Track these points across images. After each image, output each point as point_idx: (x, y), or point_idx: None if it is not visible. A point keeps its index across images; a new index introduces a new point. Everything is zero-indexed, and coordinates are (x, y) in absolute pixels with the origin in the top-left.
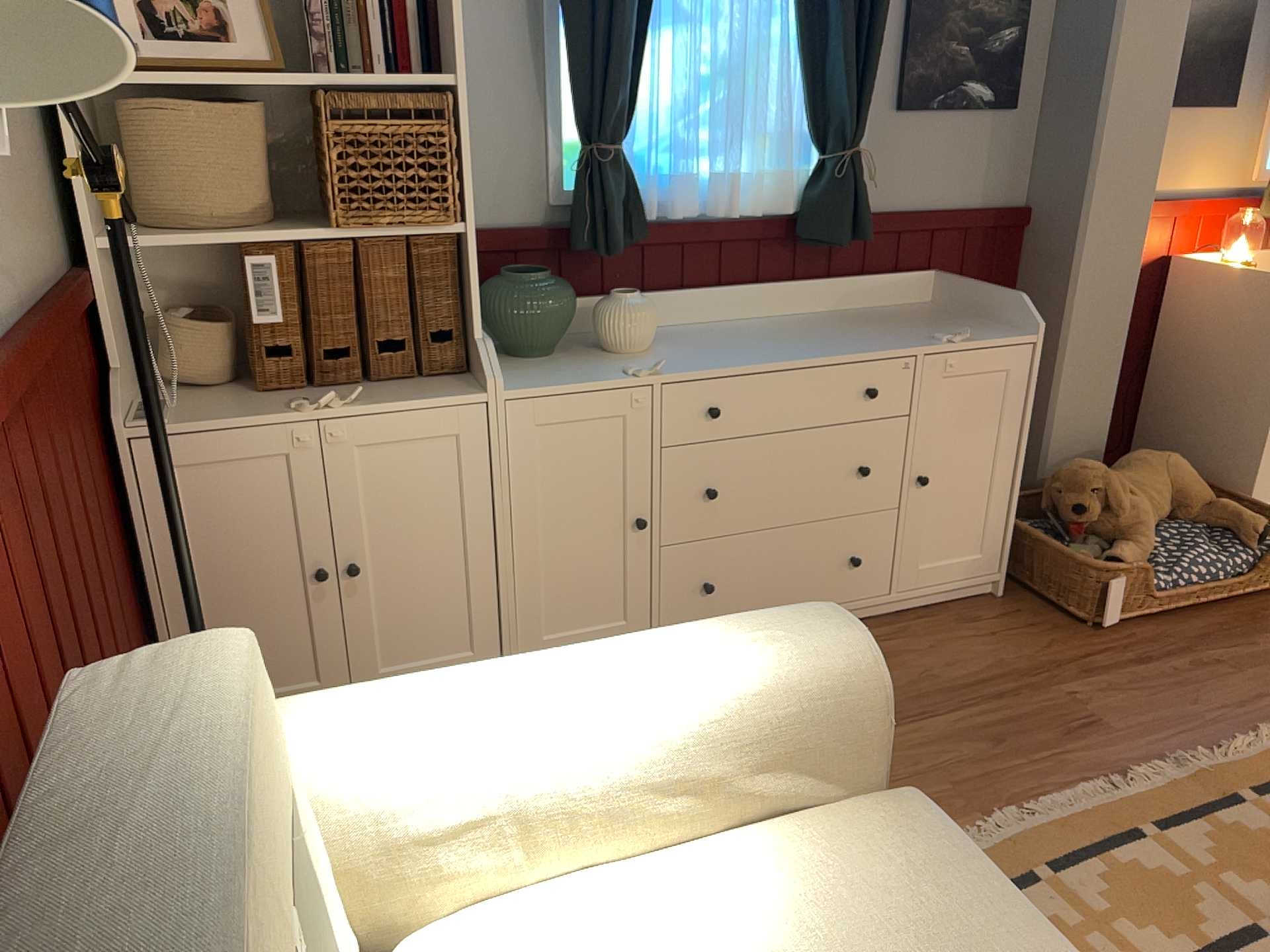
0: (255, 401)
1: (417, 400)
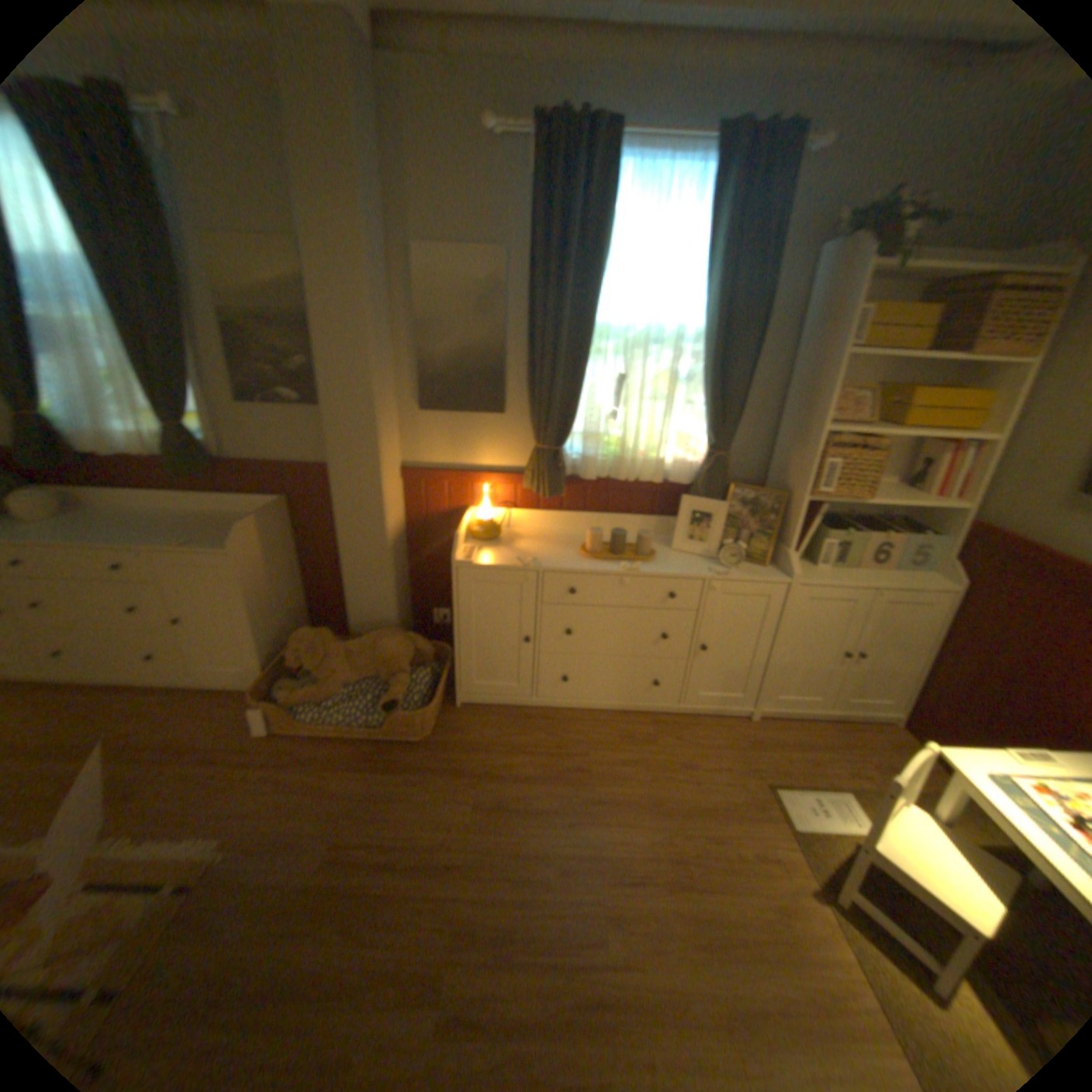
0: None
1: None
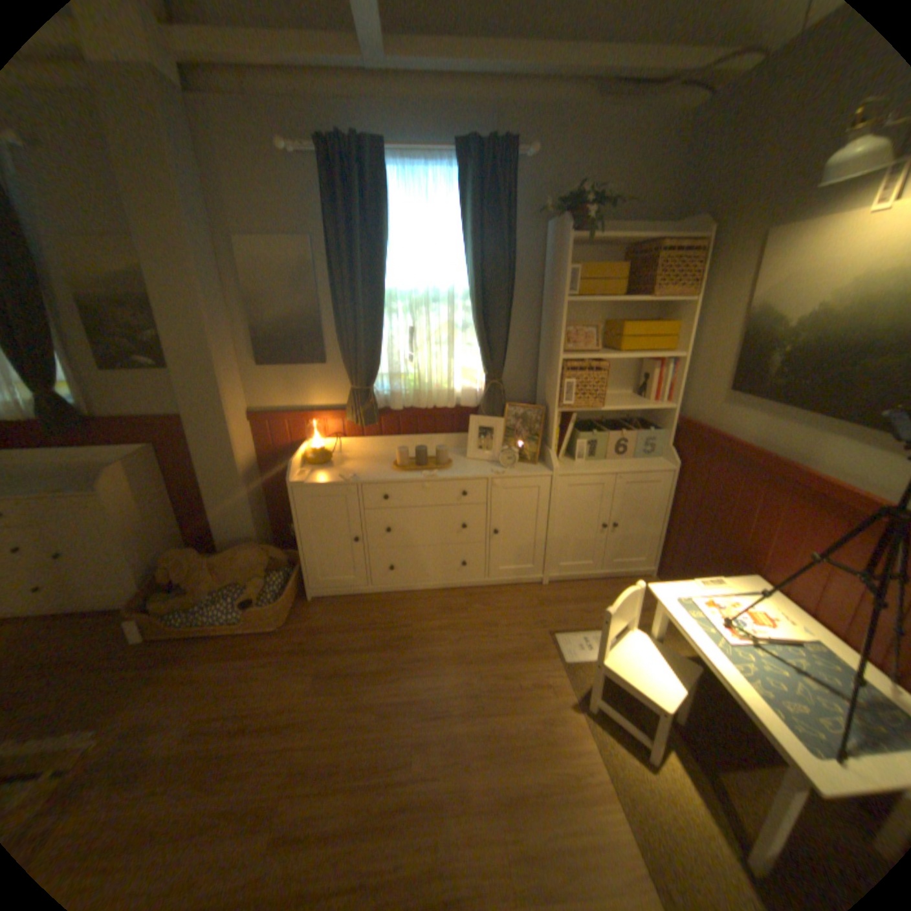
0: None
1: None
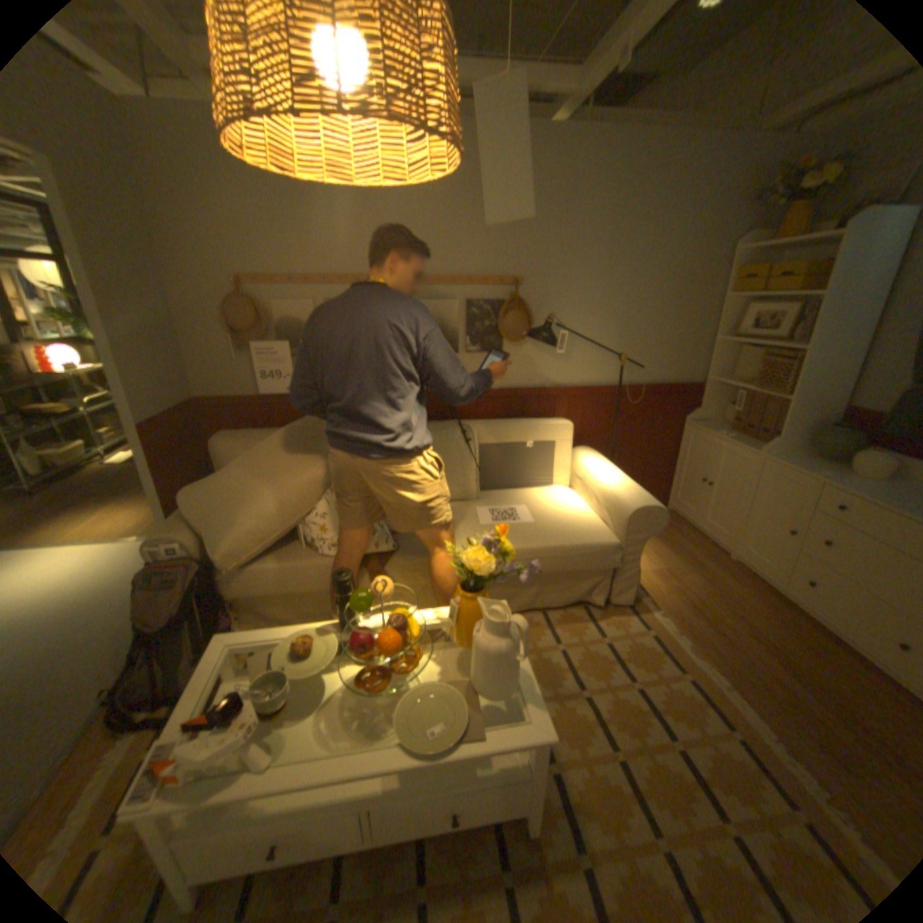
0: (723, 429)
1: (746, 445)
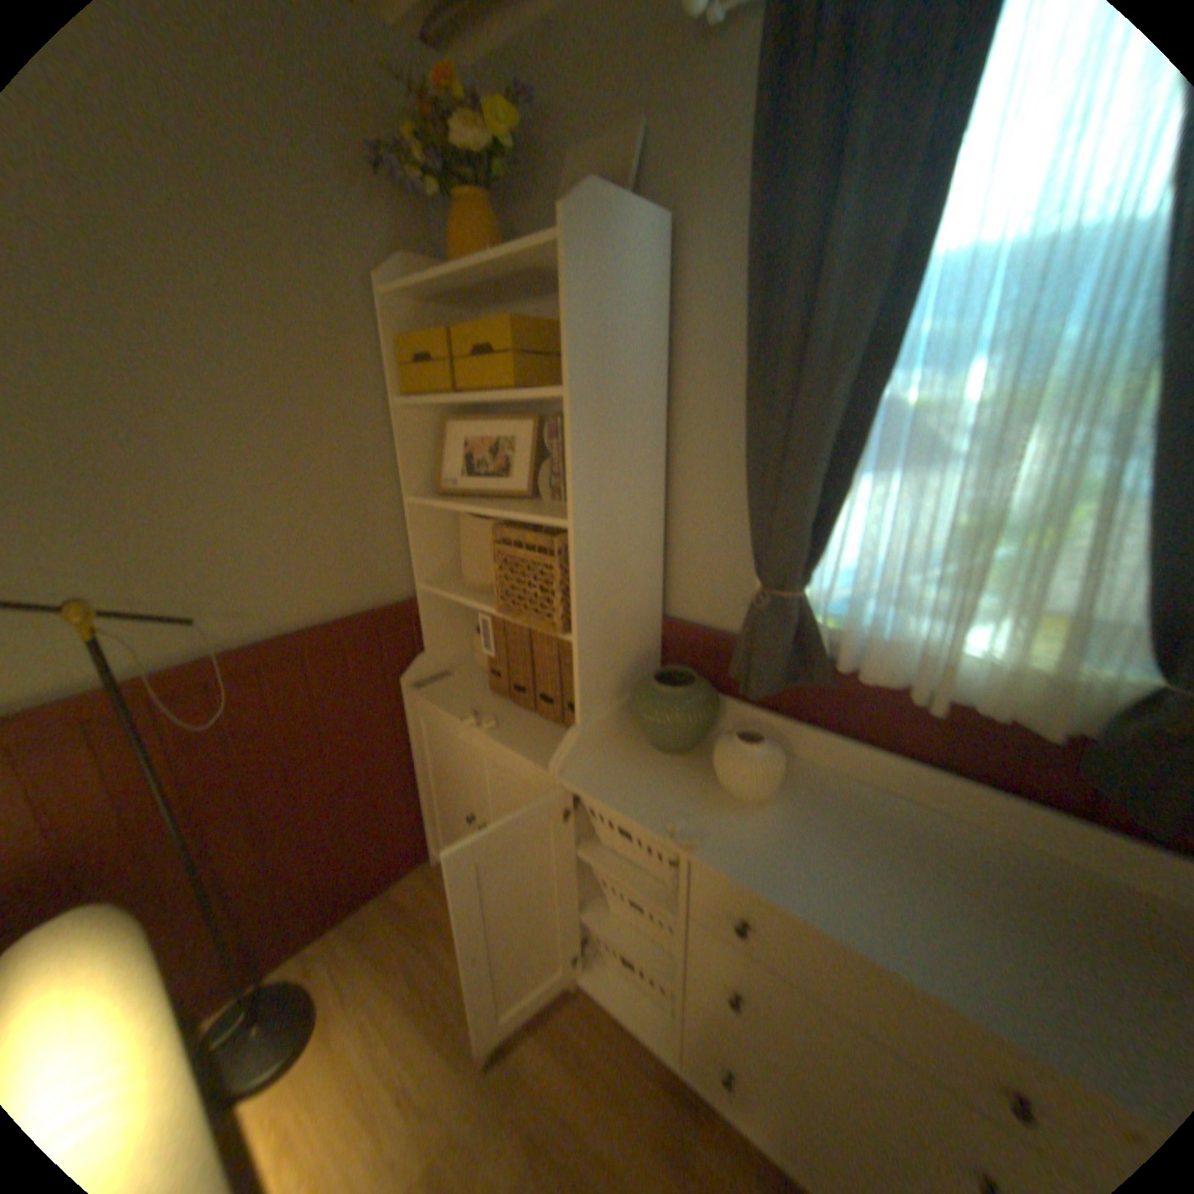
0: (478, 697)
1: (522, 750)
